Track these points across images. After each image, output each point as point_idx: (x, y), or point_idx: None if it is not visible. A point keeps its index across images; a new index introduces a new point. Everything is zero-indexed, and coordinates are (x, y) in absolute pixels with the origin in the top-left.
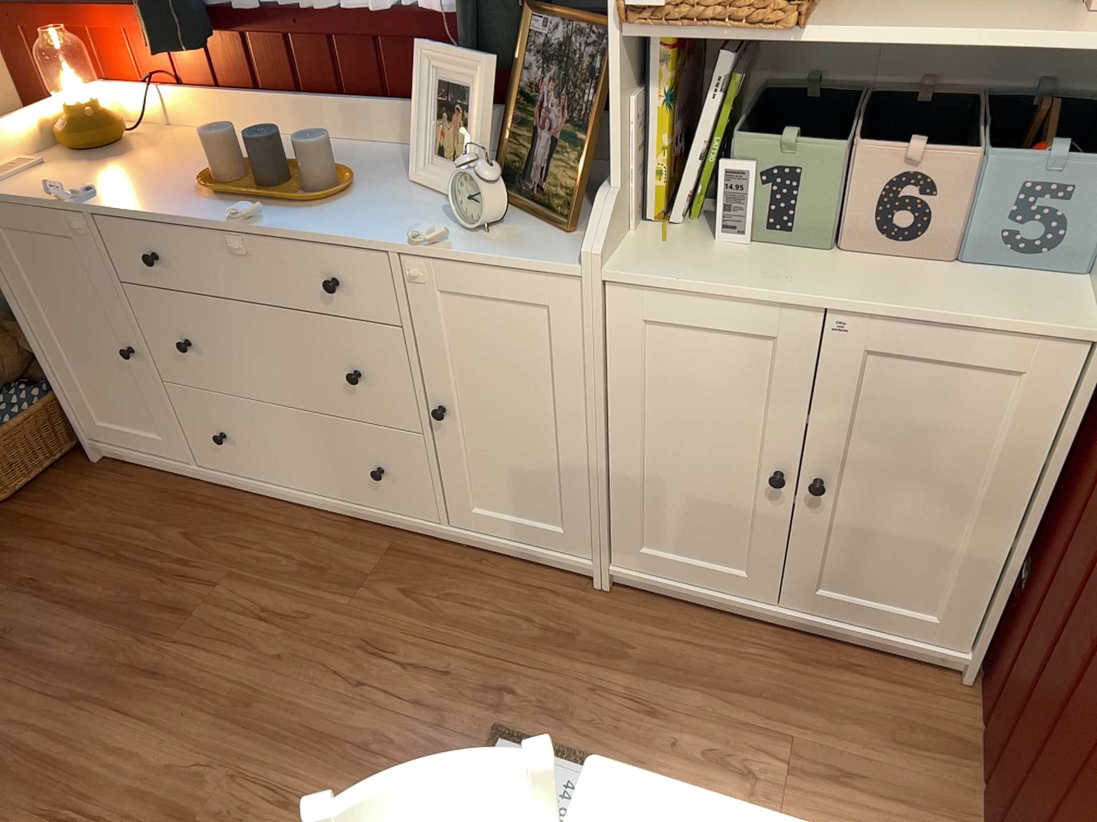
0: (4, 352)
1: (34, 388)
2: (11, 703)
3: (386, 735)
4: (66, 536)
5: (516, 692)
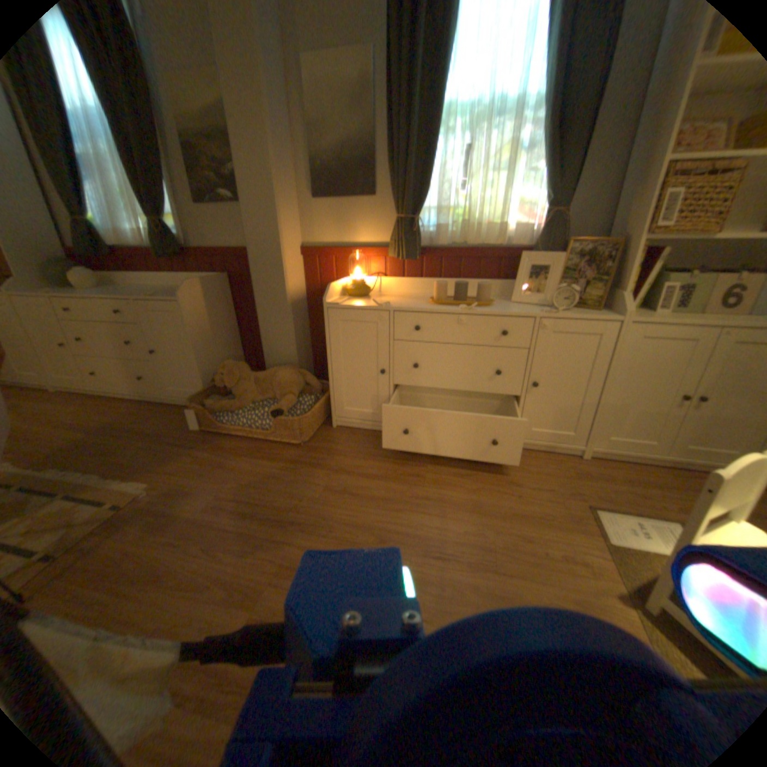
0: (295, 379)
1: (305, 395)
2: (365, 519)
3: (548, 517)
4: (337, 455)
5: (588, 498)
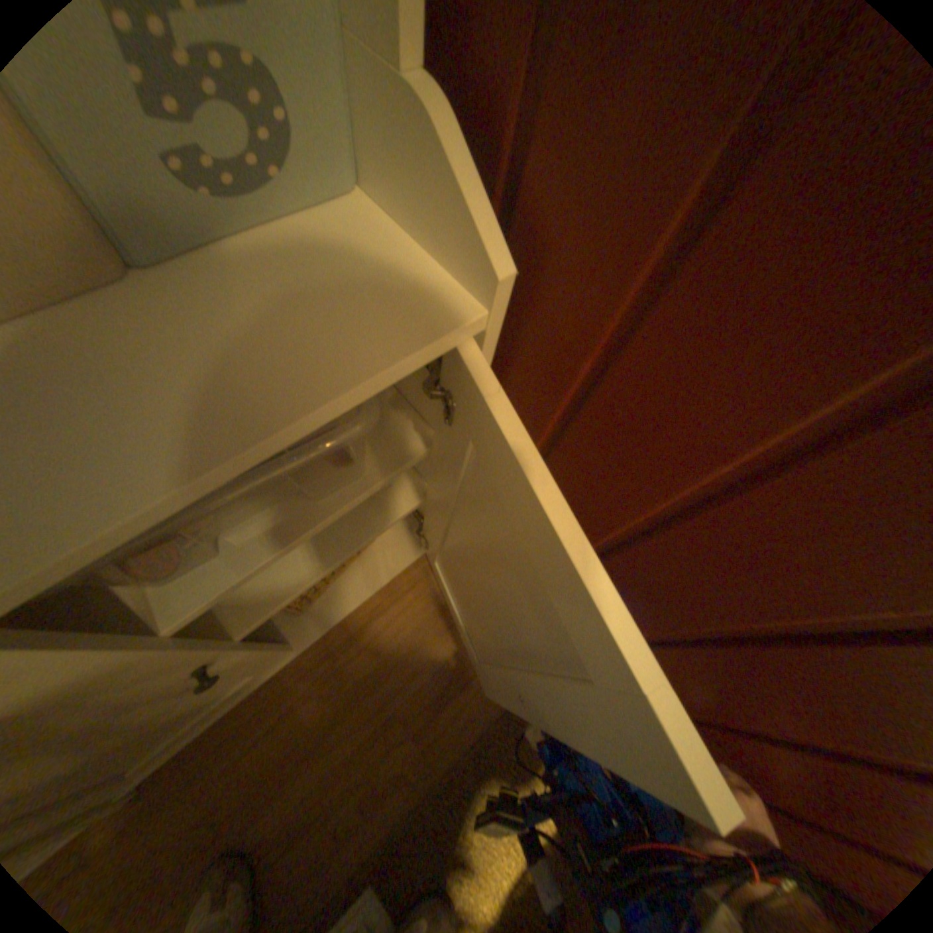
0: None
1: None
2: None
3: None
4: None
5: None
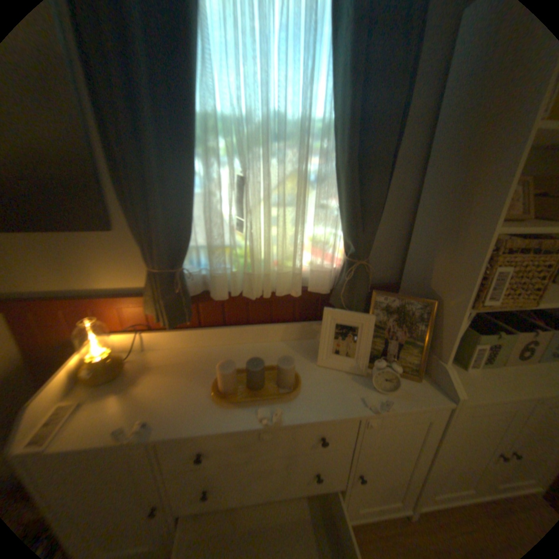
0: None
1: None
2: None
3: None
4: None
5: None
